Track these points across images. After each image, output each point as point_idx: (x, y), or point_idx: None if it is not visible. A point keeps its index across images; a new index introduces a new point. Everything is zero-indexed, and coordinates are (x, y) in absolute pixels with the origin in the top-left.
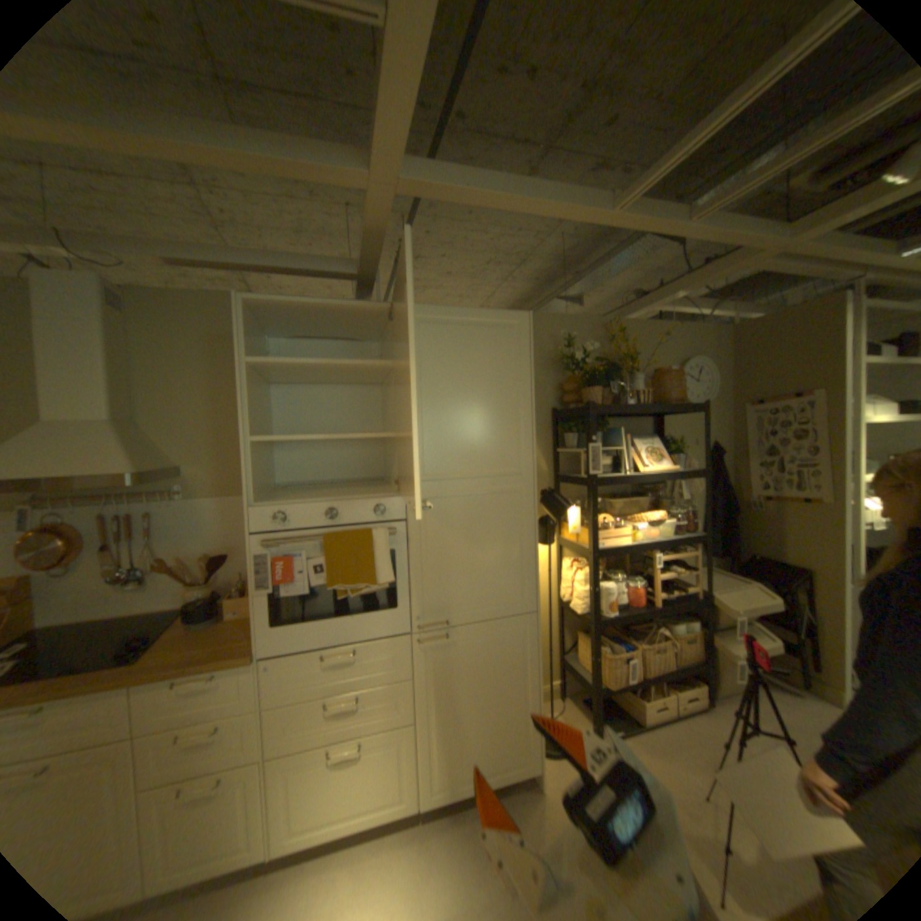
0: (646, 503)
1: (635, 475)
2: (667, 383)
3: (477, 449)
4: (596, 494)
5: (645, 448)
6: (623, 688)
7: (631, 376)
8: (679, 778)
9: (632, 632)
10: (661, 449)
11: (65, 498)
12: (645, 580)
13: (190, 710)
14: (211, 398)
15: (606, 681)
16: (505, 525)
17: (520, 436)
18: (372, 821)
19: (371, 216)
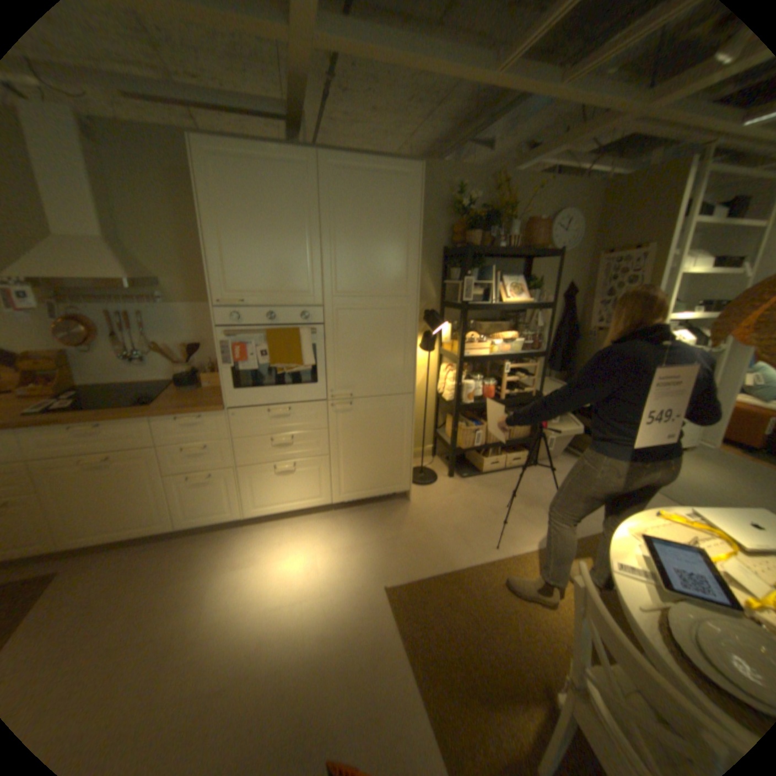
0: (506, 327)
1: (498, 304)
2: (536, 231)
3: (375, 275)
4: (465, 317)
5: (510, 284)
6: (470, 448)
7: (509, 223)
8: (494, 497)
9: (483, 416)
10: (522, 285)
11: (77, 297)
12: (496, 381)
13: (187, 435)
14: (174, 224)
15: (459, 443)
16: (393, 333)
17: (408, 268)
18: (303, 506)
19: (293, 67)
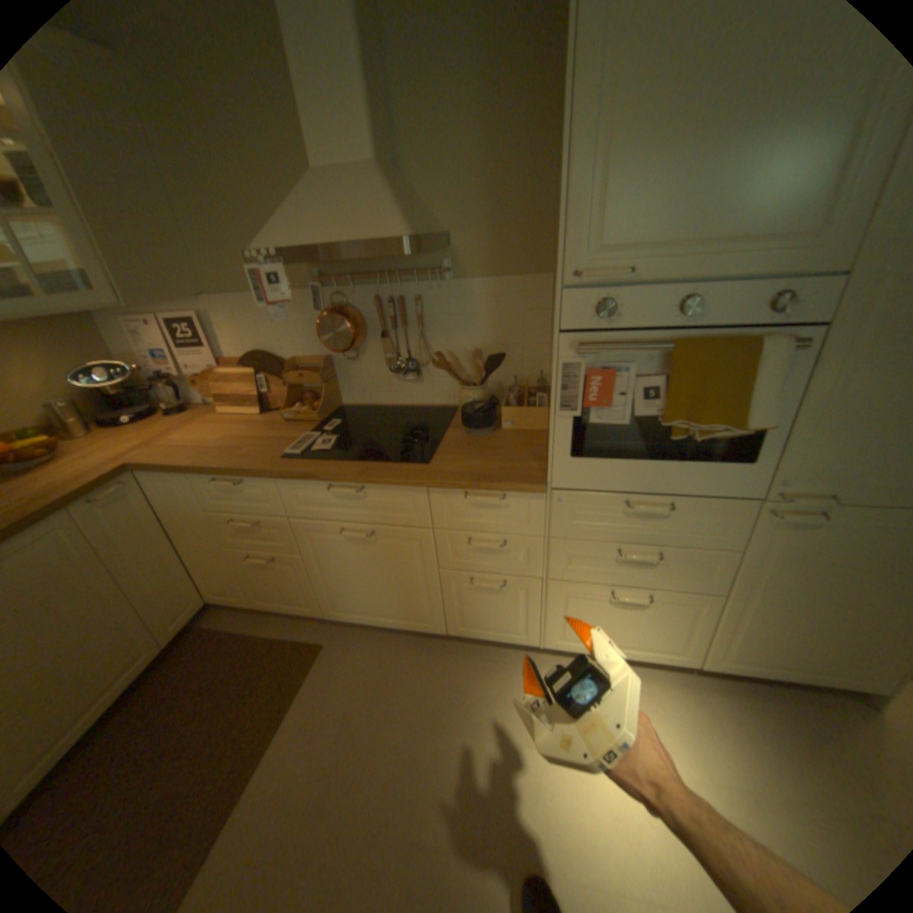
0: None
1: None
2: None
3: None
4: None
5: None
6: None
7: None
8: None
9: None
10: None
11: (345, 274)
12: None
13: (482, 518)
14: (485, 114)
15: None
16: None
17: None
18: (648, 658)
19: None
